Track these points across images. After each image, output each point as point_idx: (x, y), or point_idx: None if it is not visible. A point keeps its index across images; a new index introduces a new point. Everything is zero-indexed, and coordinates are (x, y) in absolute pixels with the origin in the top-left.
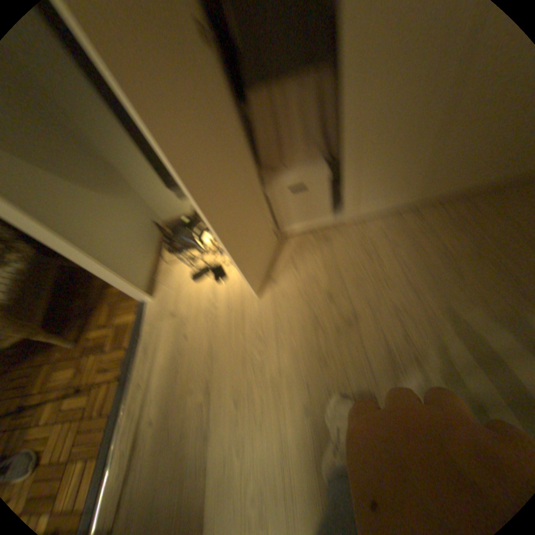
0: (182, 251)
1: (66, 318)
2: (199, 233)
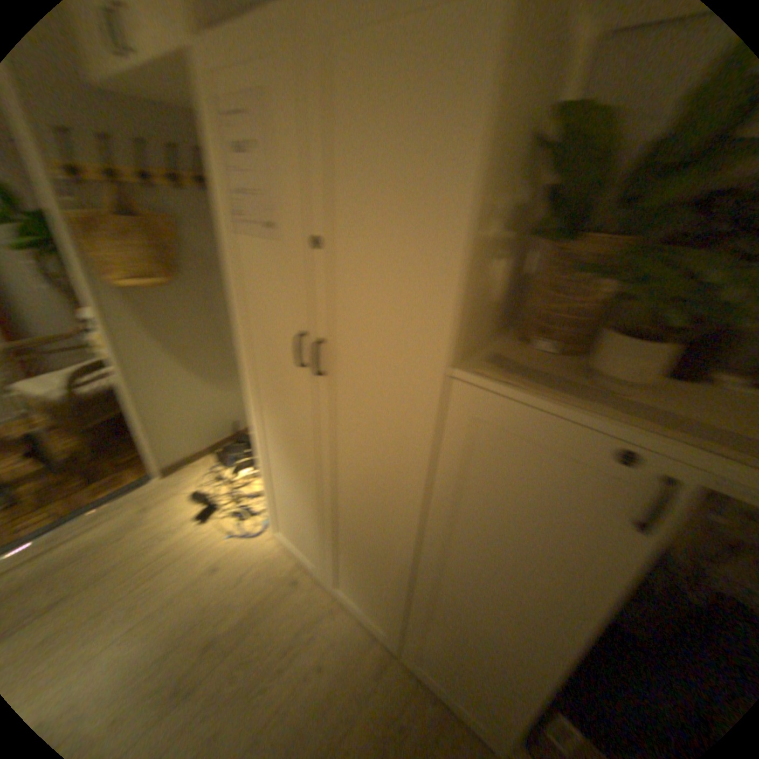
0: (218, 462)
1: (116, 433)
2: (241, 460)
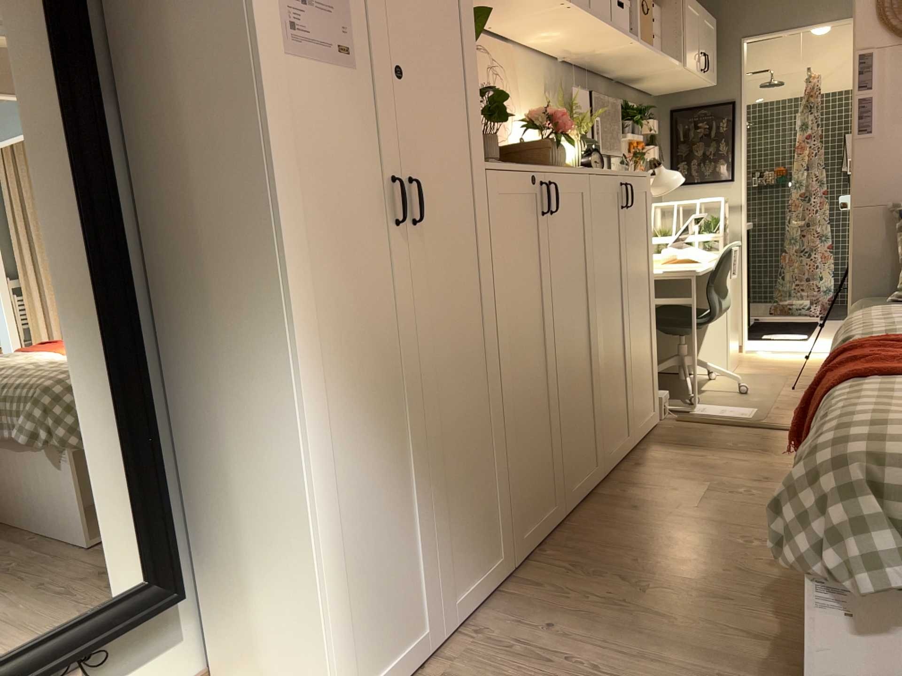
0: None
1: None
2: None
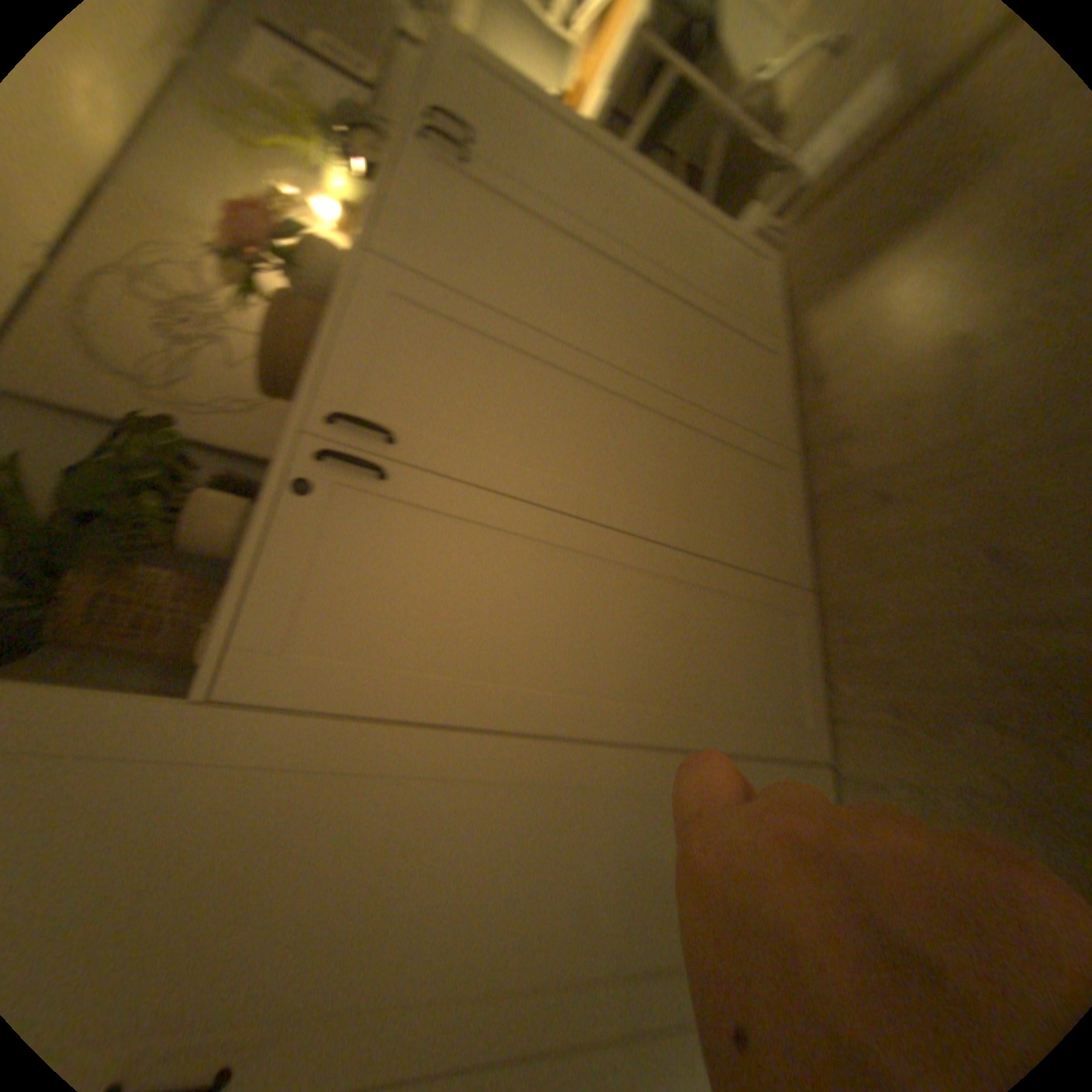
0: None
1: None
2: None
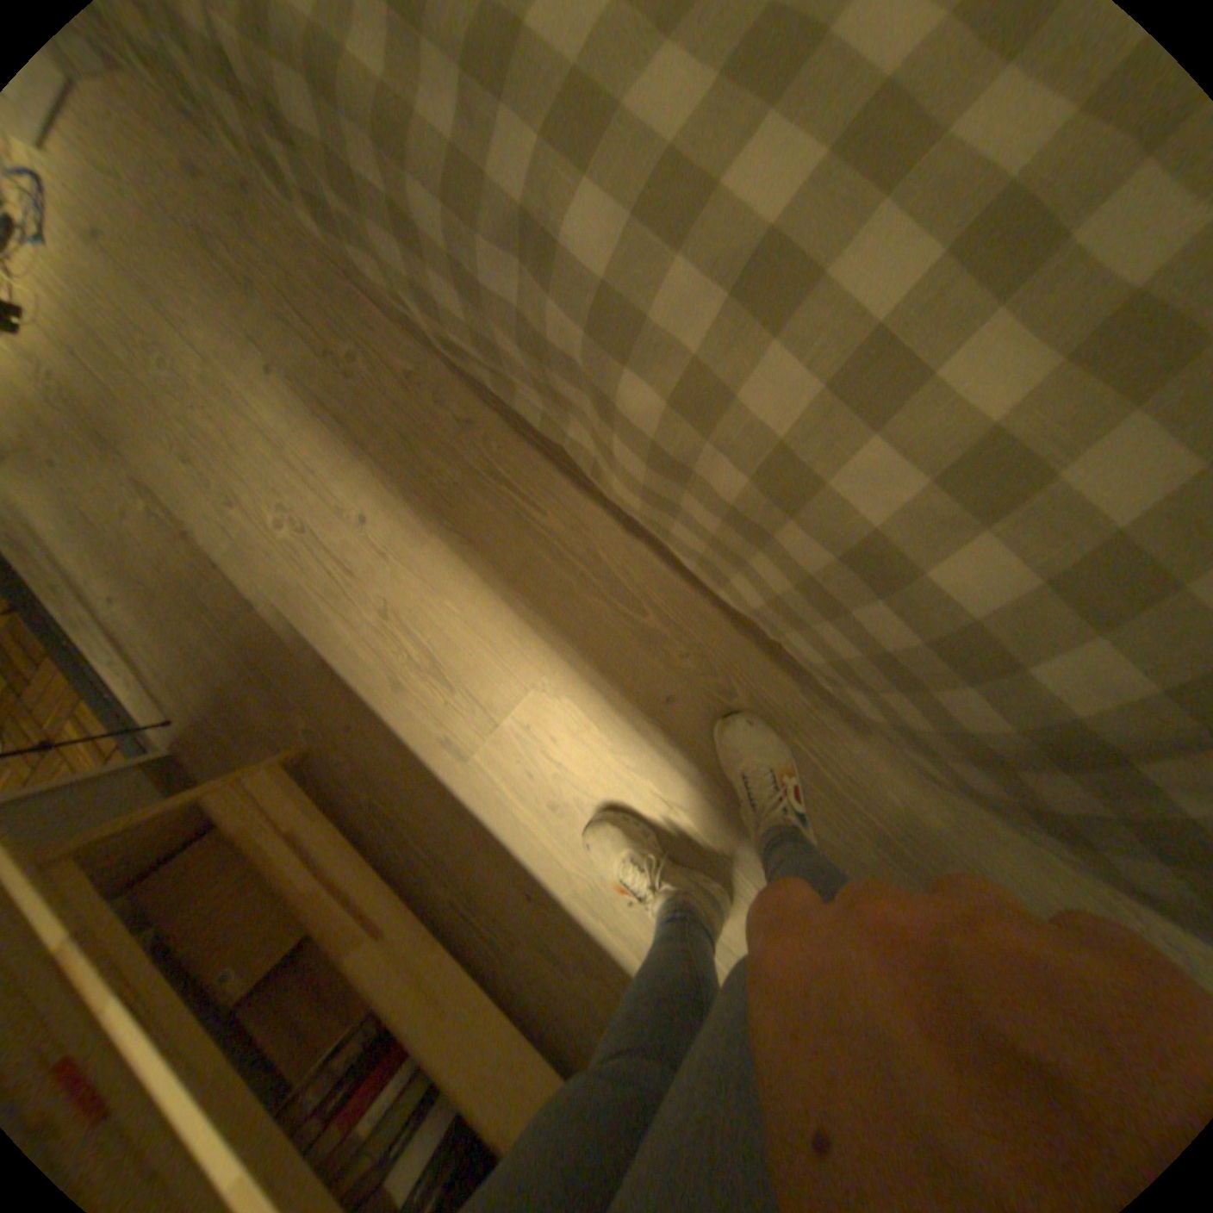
0: None
1: None
2: None
